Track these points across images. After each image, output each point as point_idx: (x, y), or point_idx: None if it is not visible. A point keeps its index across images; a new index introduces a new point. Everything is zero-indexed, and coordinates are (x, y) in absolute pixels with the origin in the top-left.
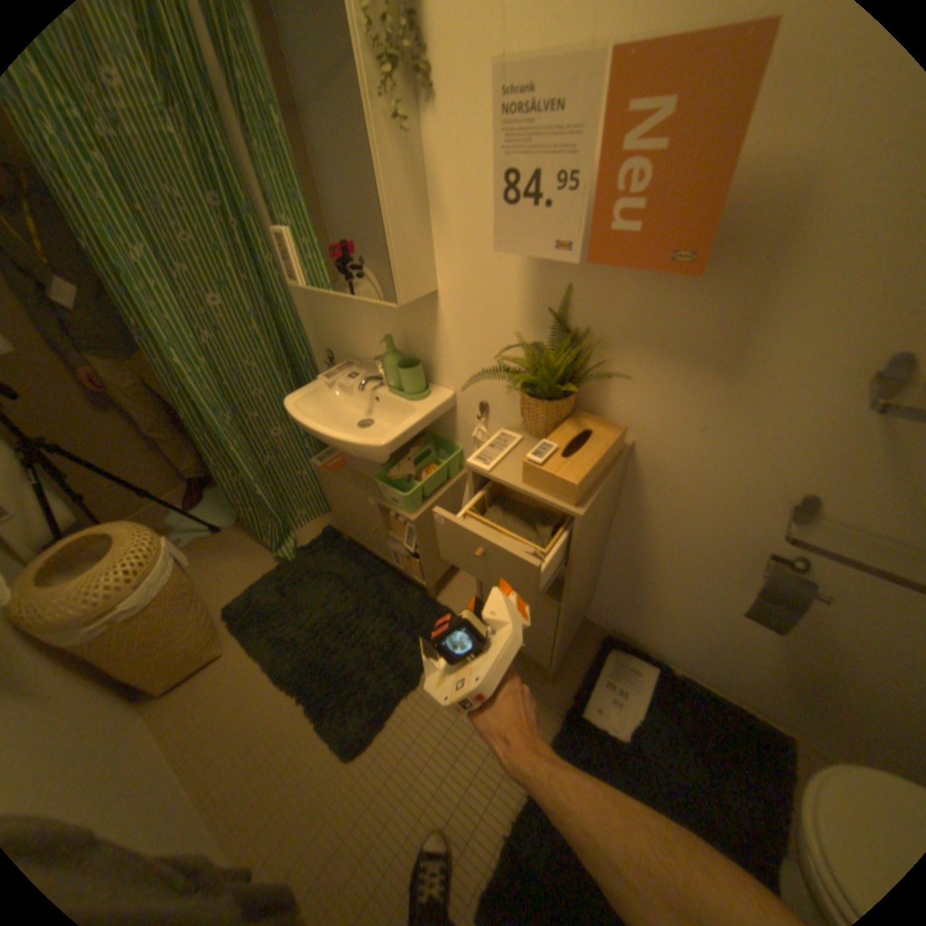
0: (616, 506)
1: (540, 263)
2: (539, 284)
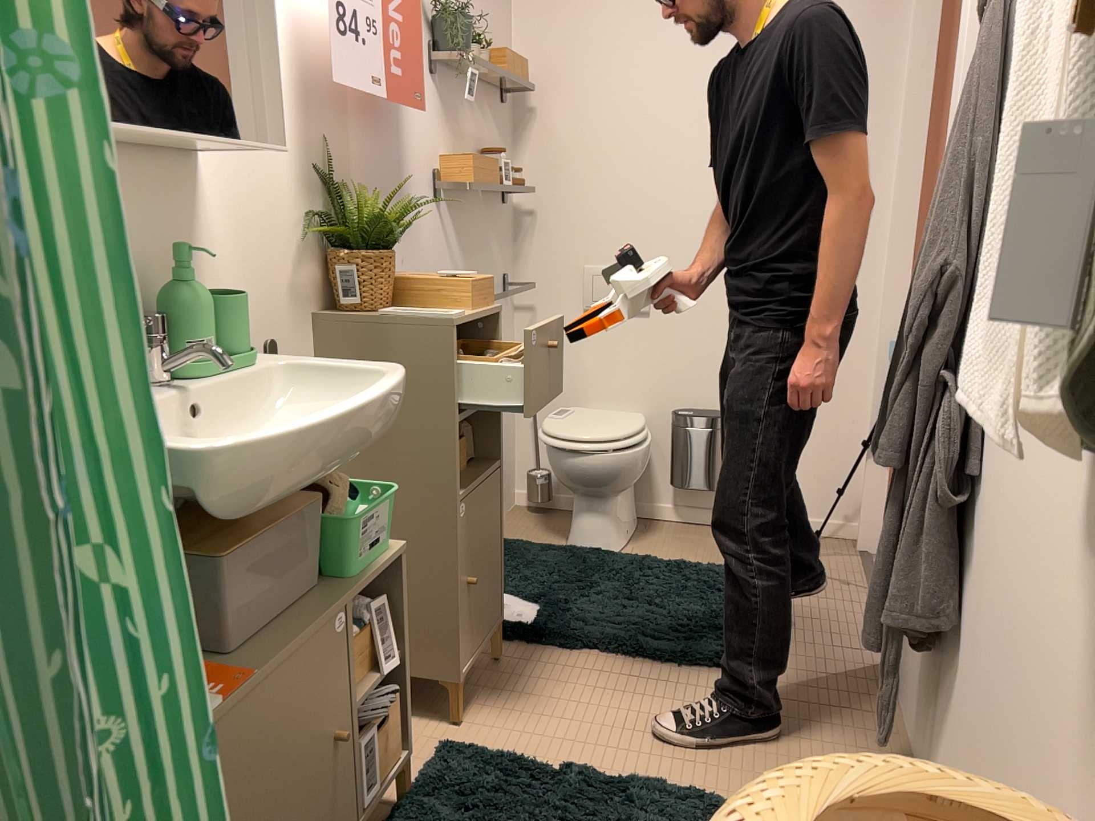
0: None
1: (308, 119)
2: (309, 144)
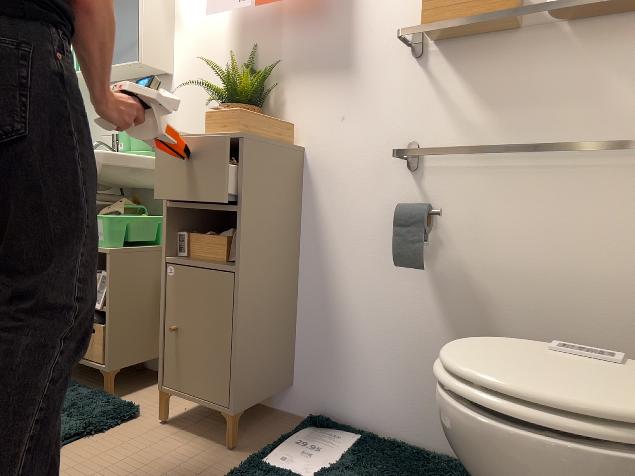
0: (298, 217)
1: (238, 36)
2: (237, 50)
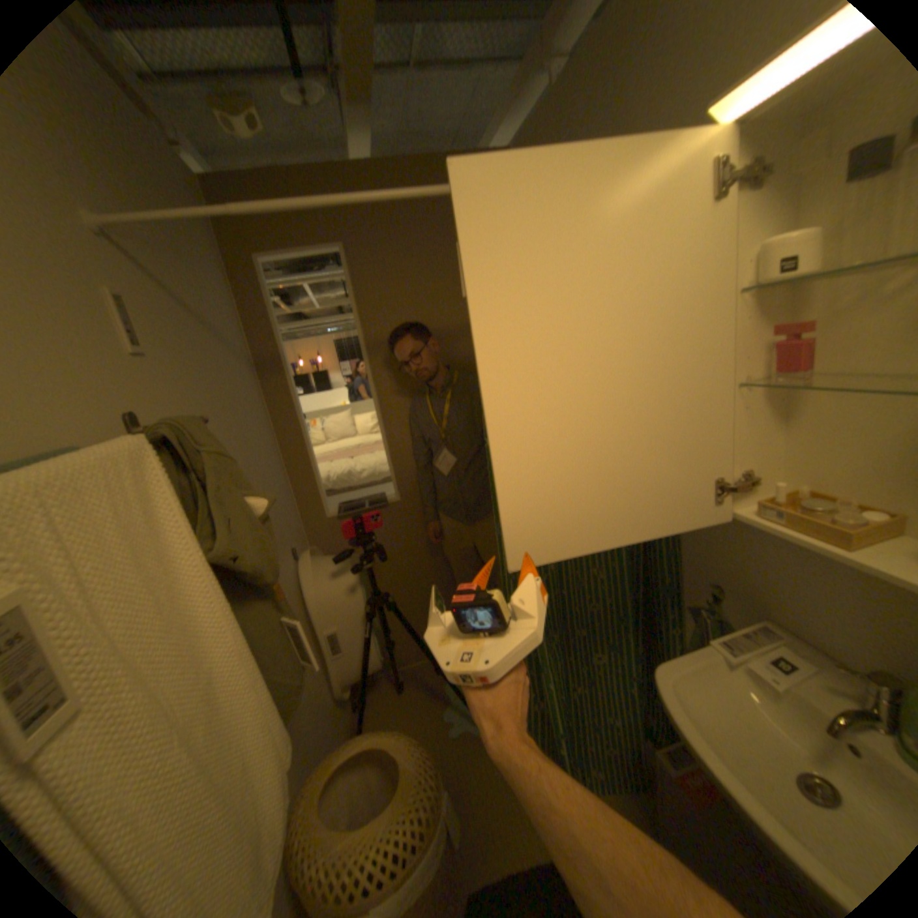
0: None
1: None
2: None
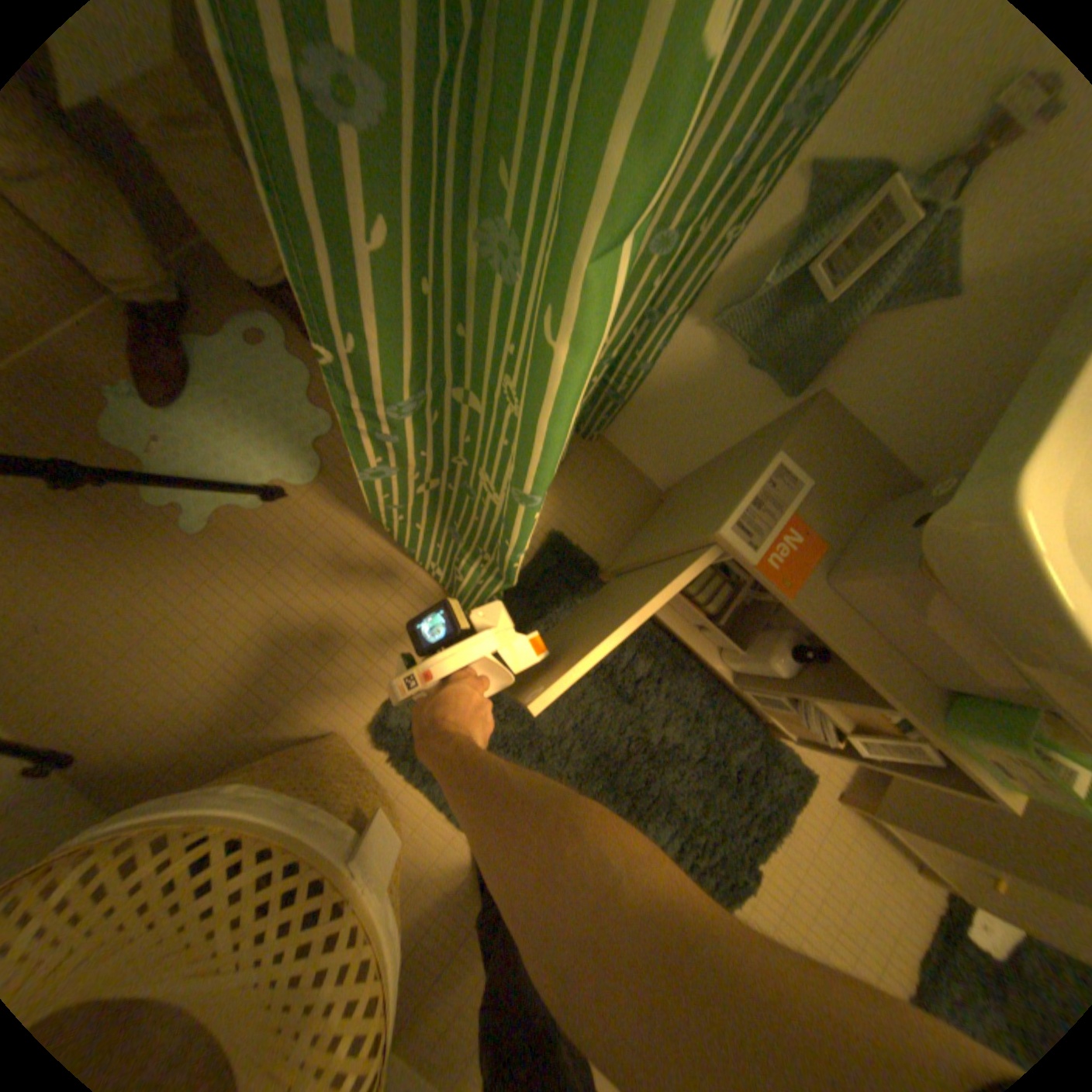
0: None
1: None
2: None
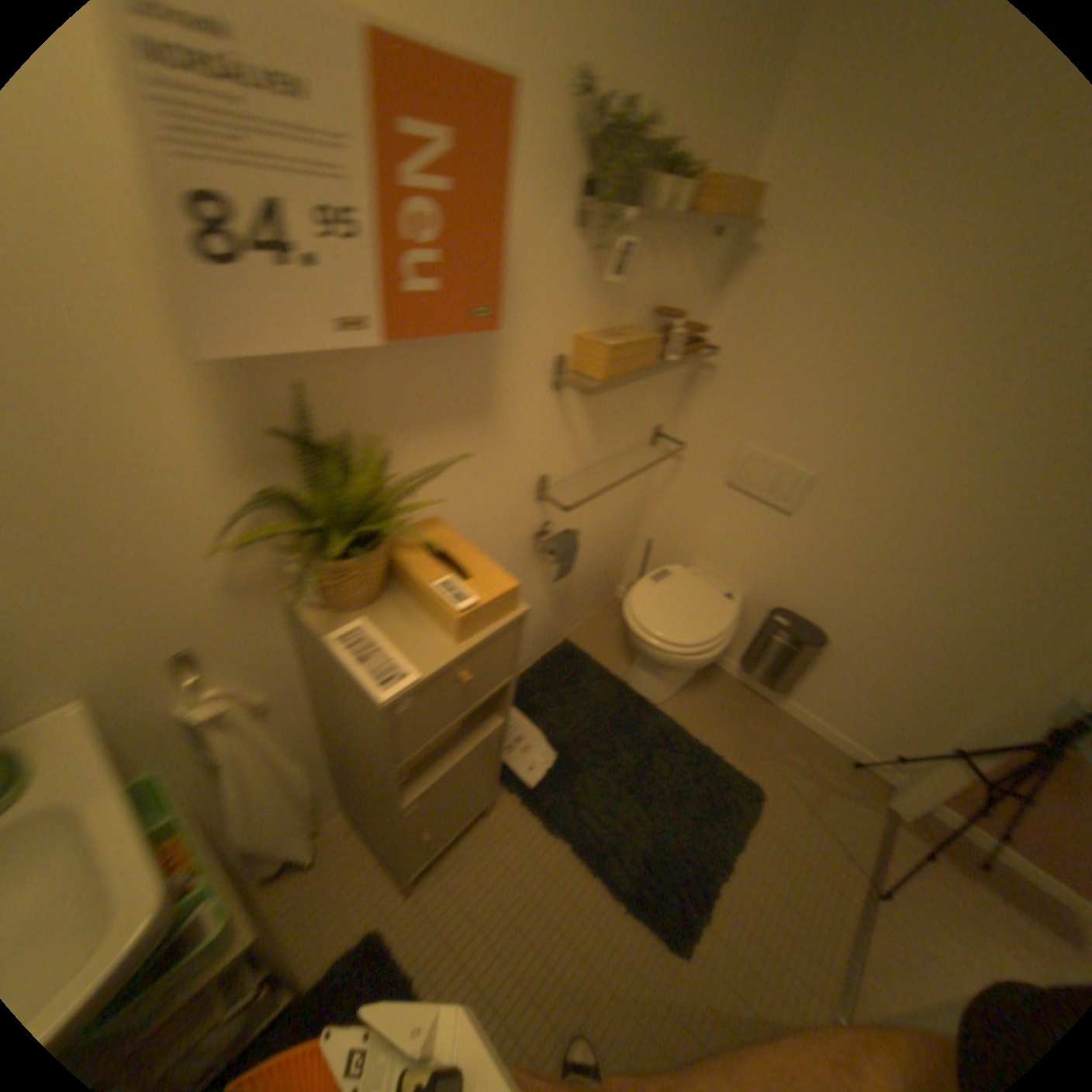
0: None
1: (231, 358)
2: (241, 395)
